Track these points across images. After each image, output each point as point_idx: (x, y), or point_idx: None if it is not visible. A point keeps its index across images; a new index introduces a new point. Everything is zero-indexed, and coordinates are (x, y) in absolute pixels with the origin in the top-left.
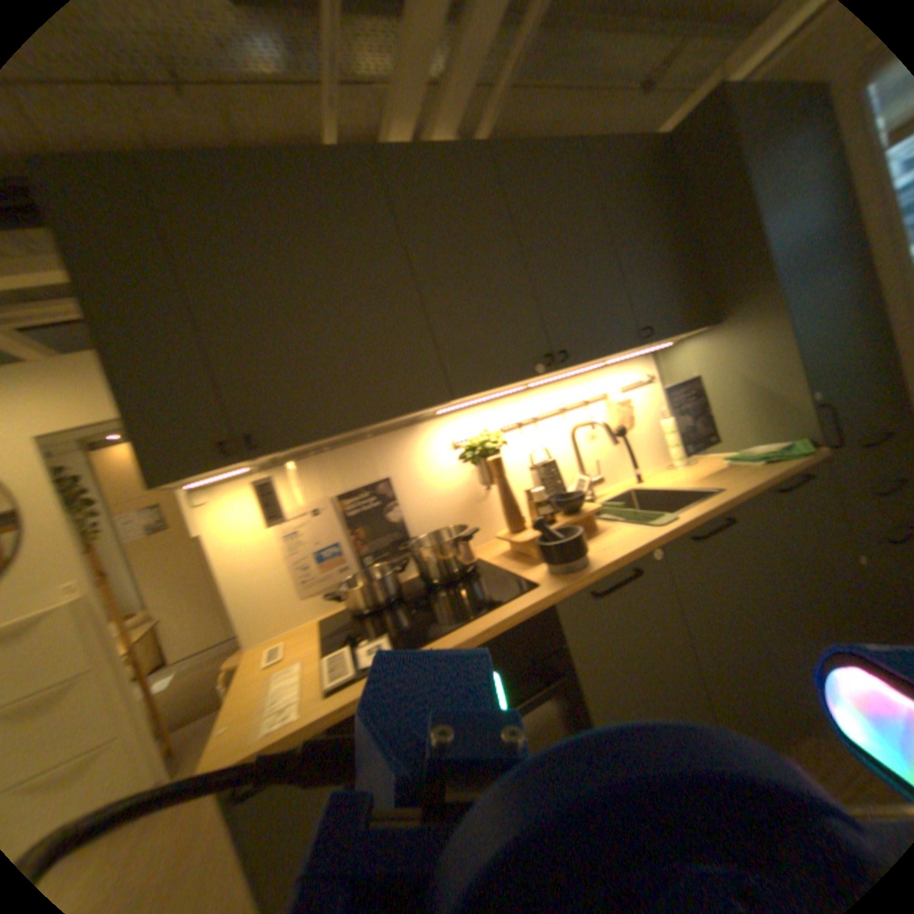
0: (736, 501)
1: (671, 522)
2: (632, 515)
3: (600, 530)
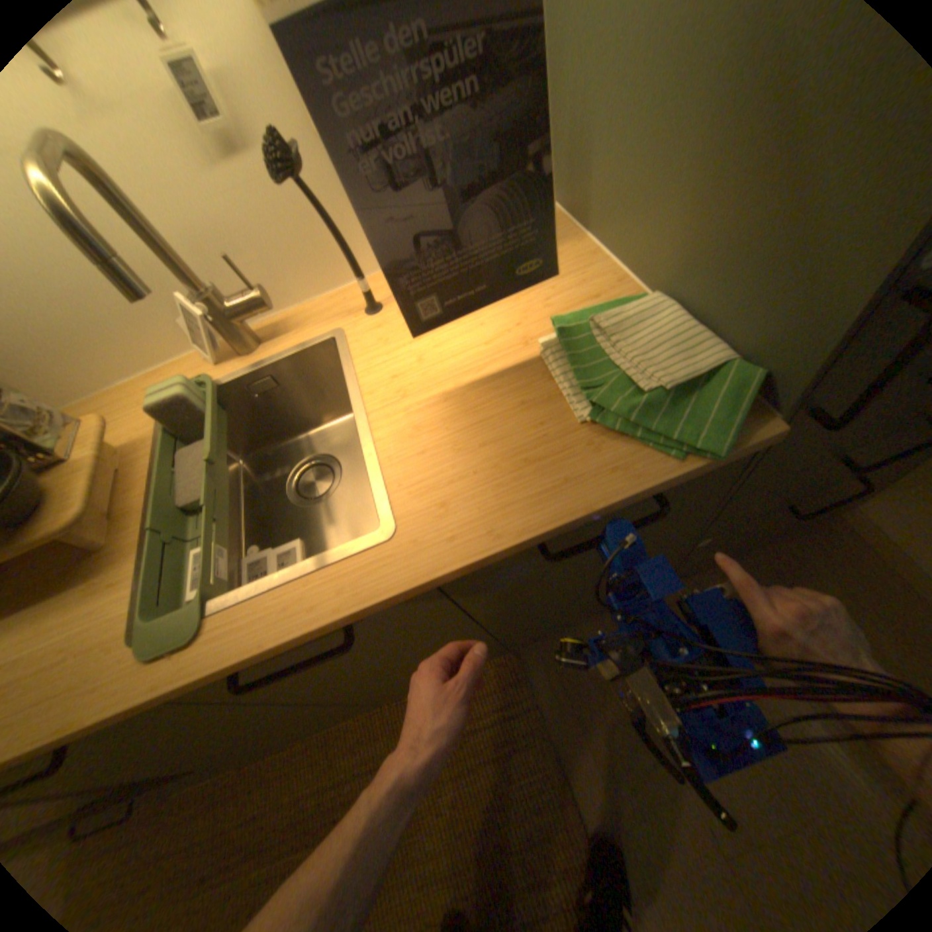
0: (367, 613)
1: (161, 661)
2: (209, 503)
3: (100, 554)
